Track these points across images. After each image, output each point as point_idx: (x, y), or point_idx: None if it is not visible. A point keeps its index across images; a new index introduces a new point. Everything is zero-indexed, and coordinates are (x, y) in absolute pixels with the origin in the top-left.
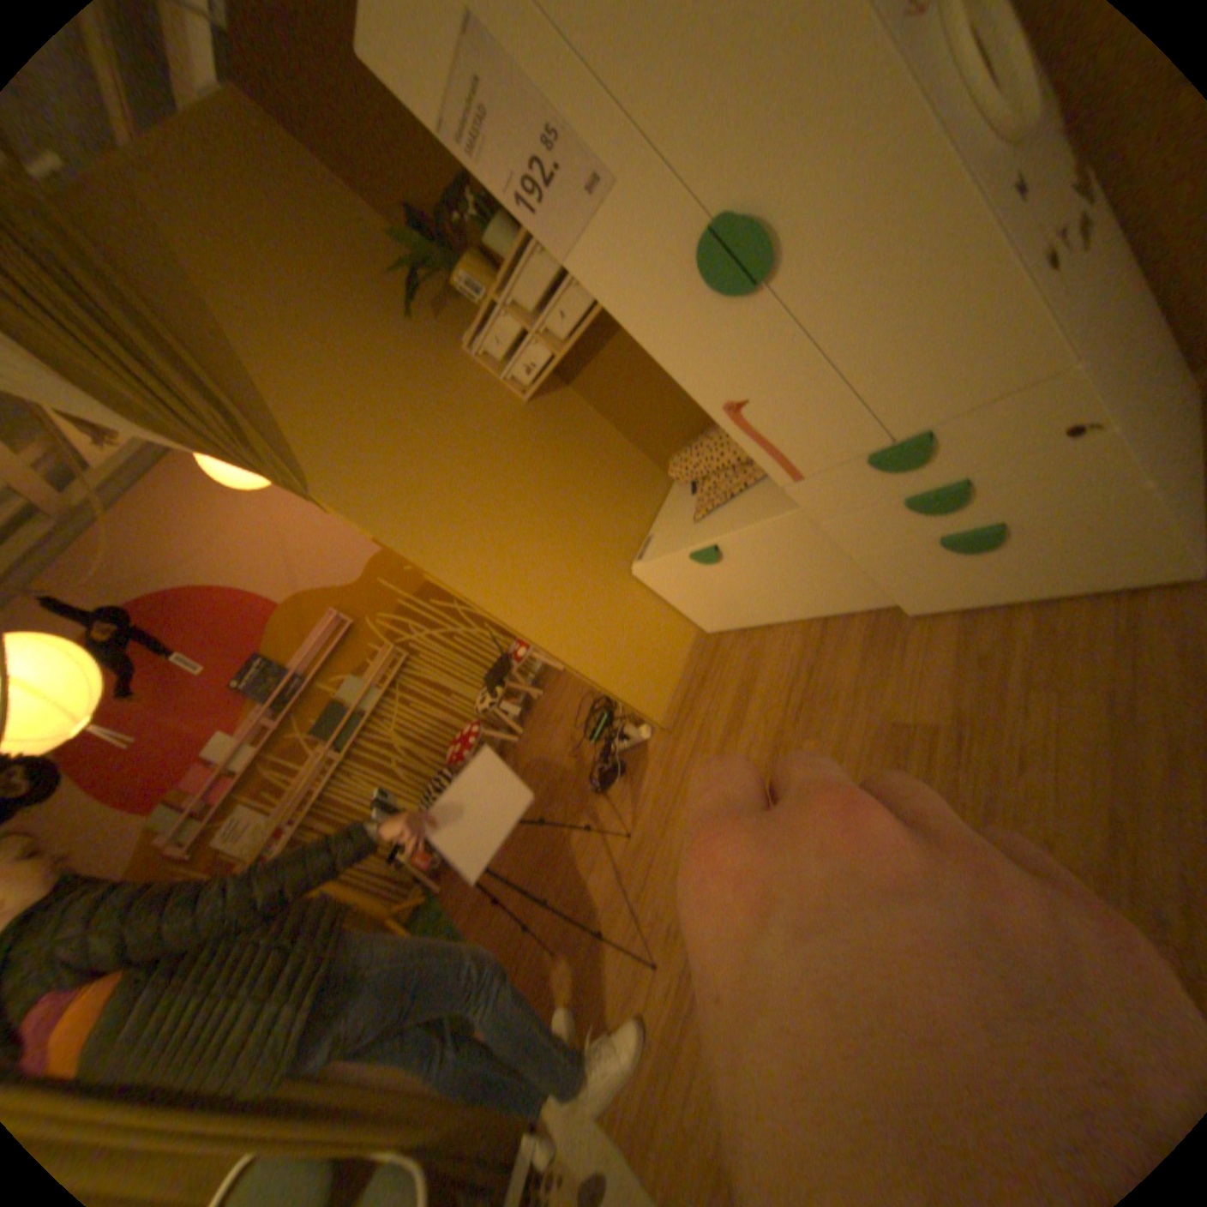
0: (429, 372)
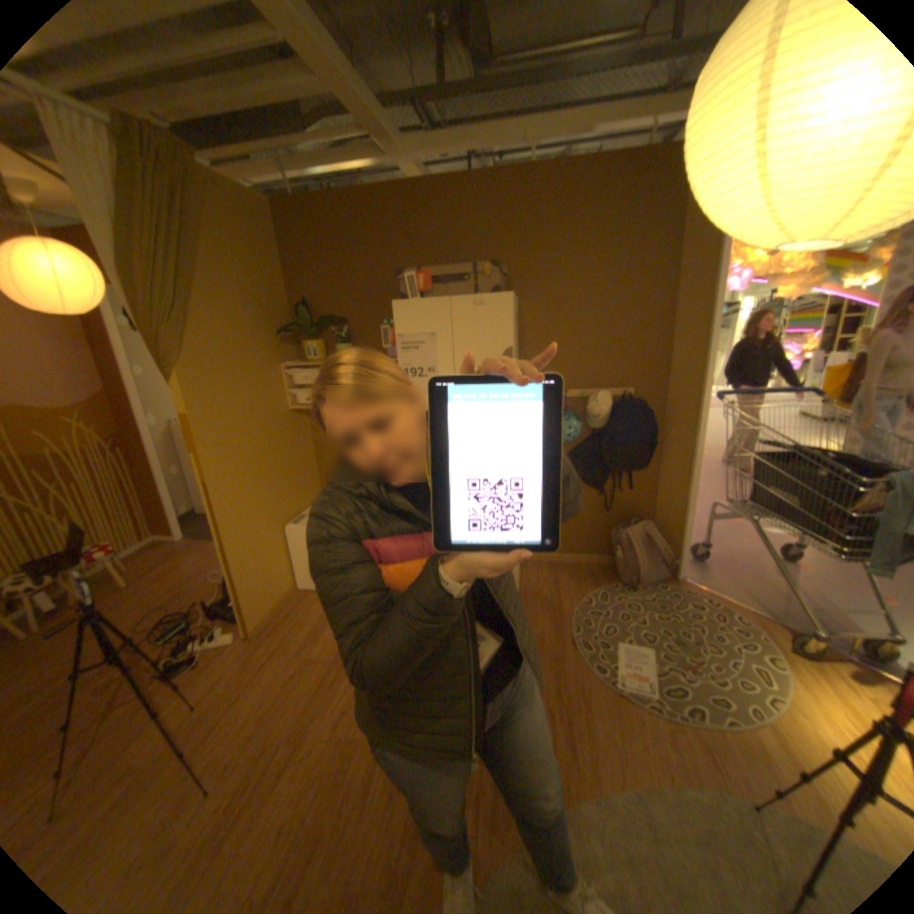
0: (261, 364)
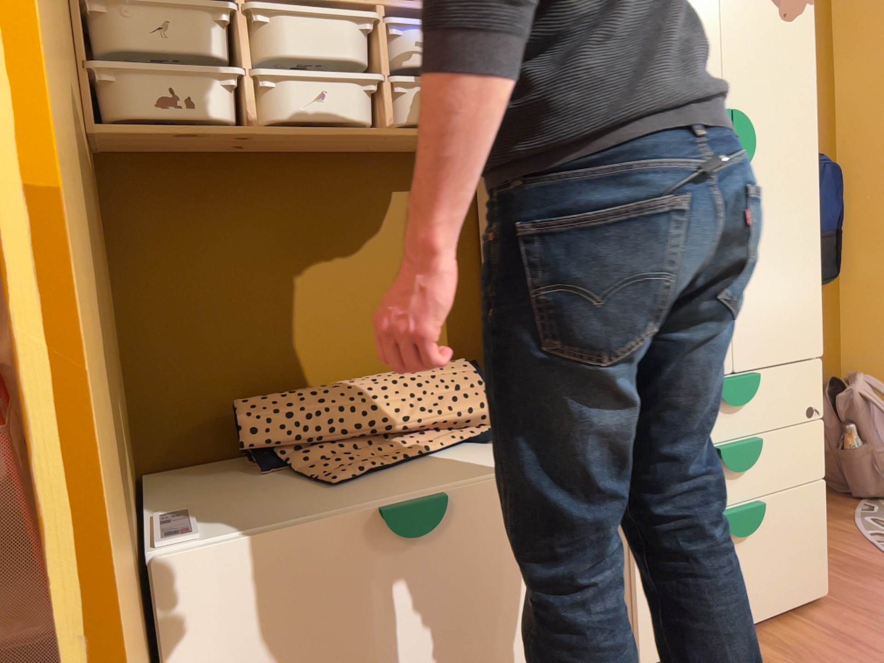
0: None
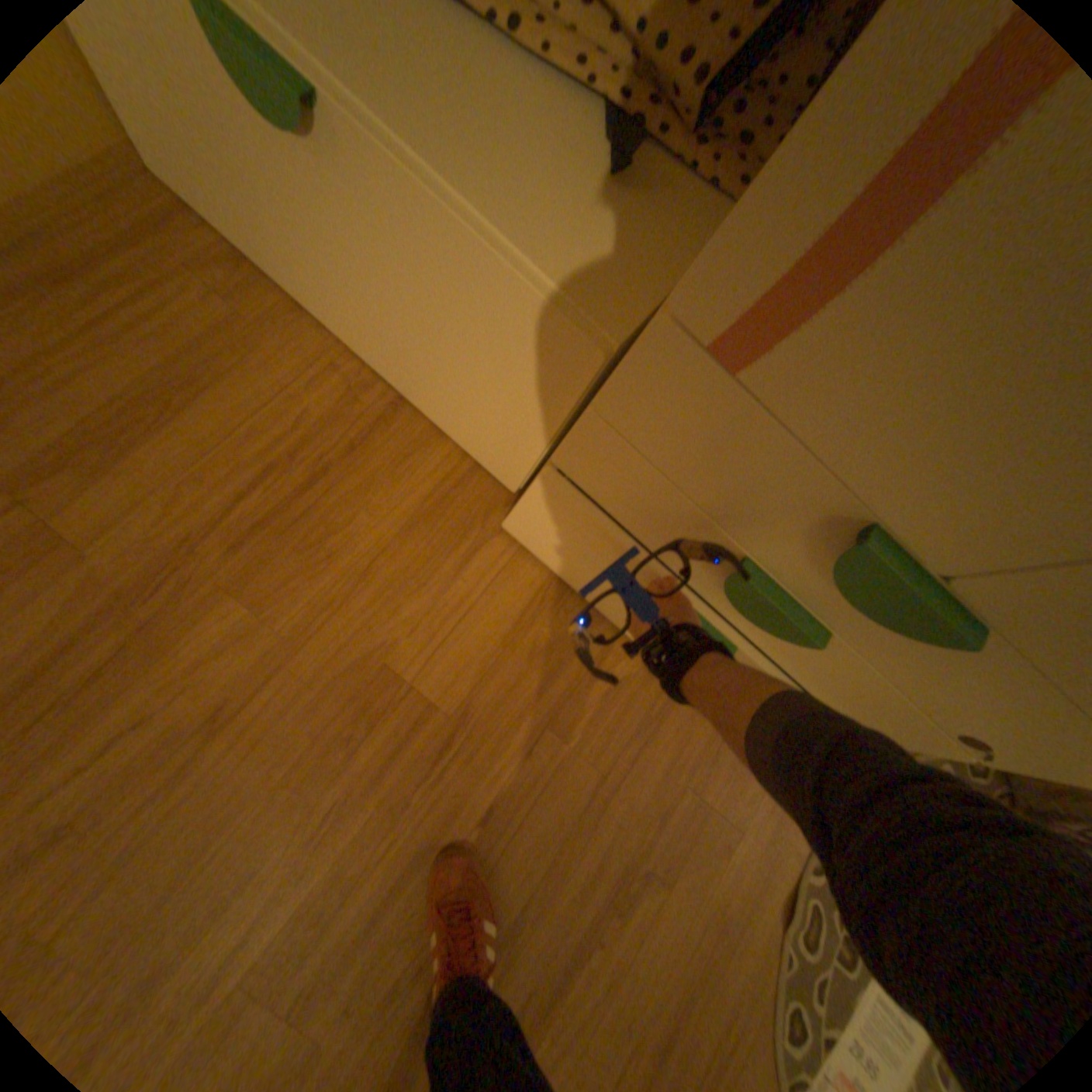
0: None
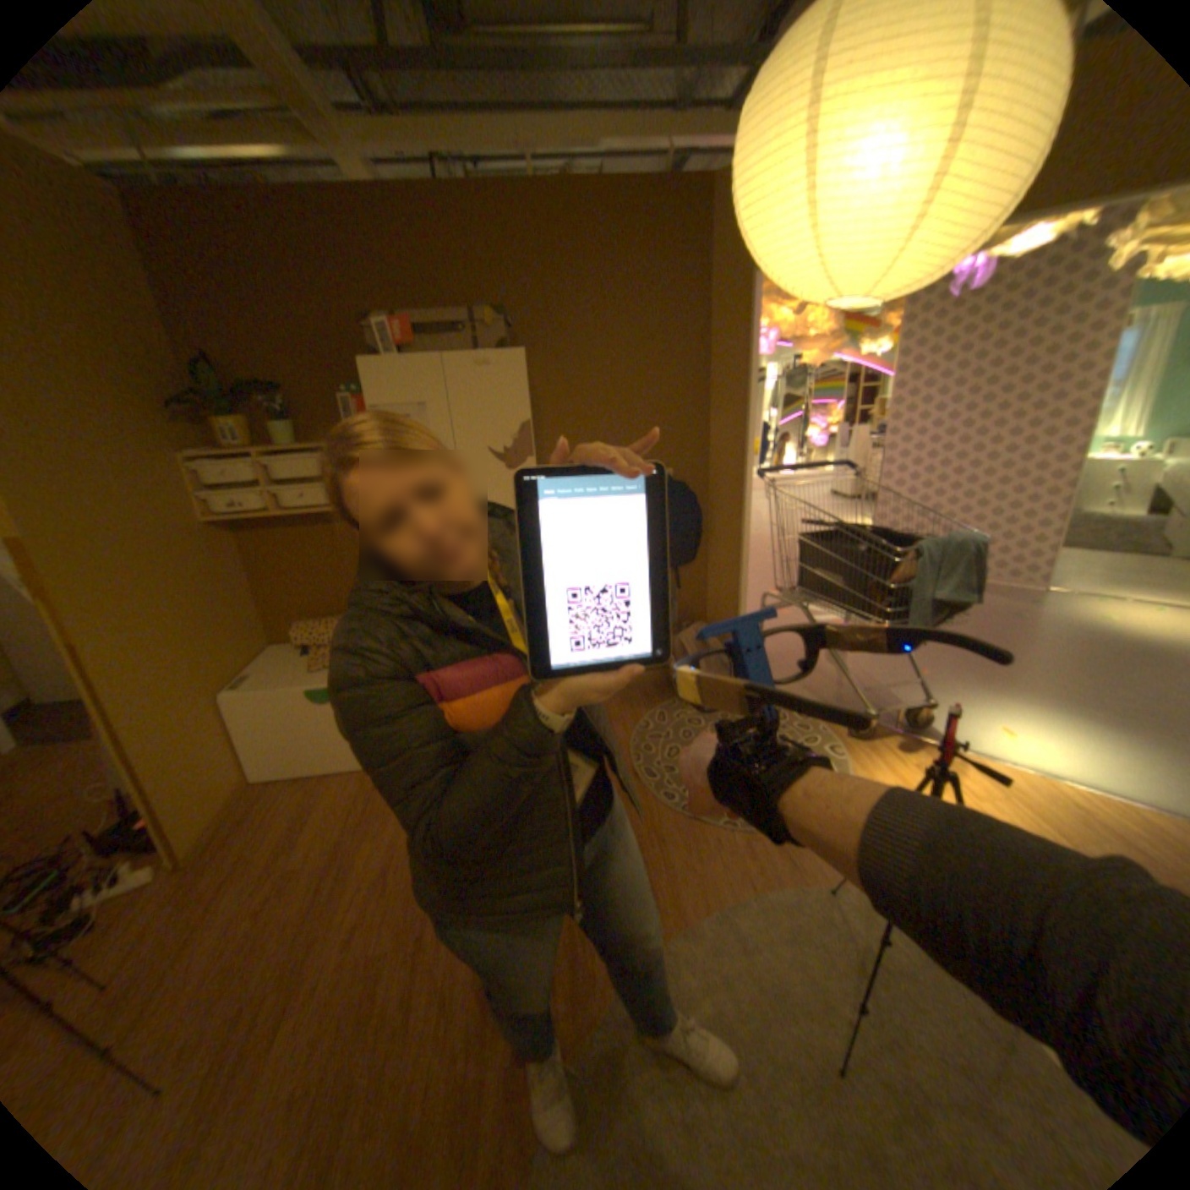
0: (141, 454)
